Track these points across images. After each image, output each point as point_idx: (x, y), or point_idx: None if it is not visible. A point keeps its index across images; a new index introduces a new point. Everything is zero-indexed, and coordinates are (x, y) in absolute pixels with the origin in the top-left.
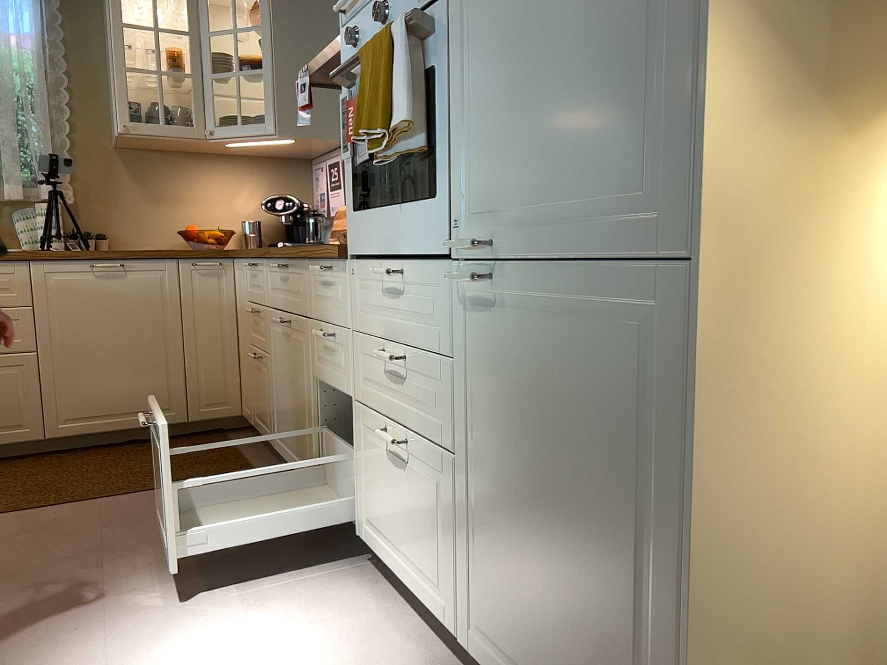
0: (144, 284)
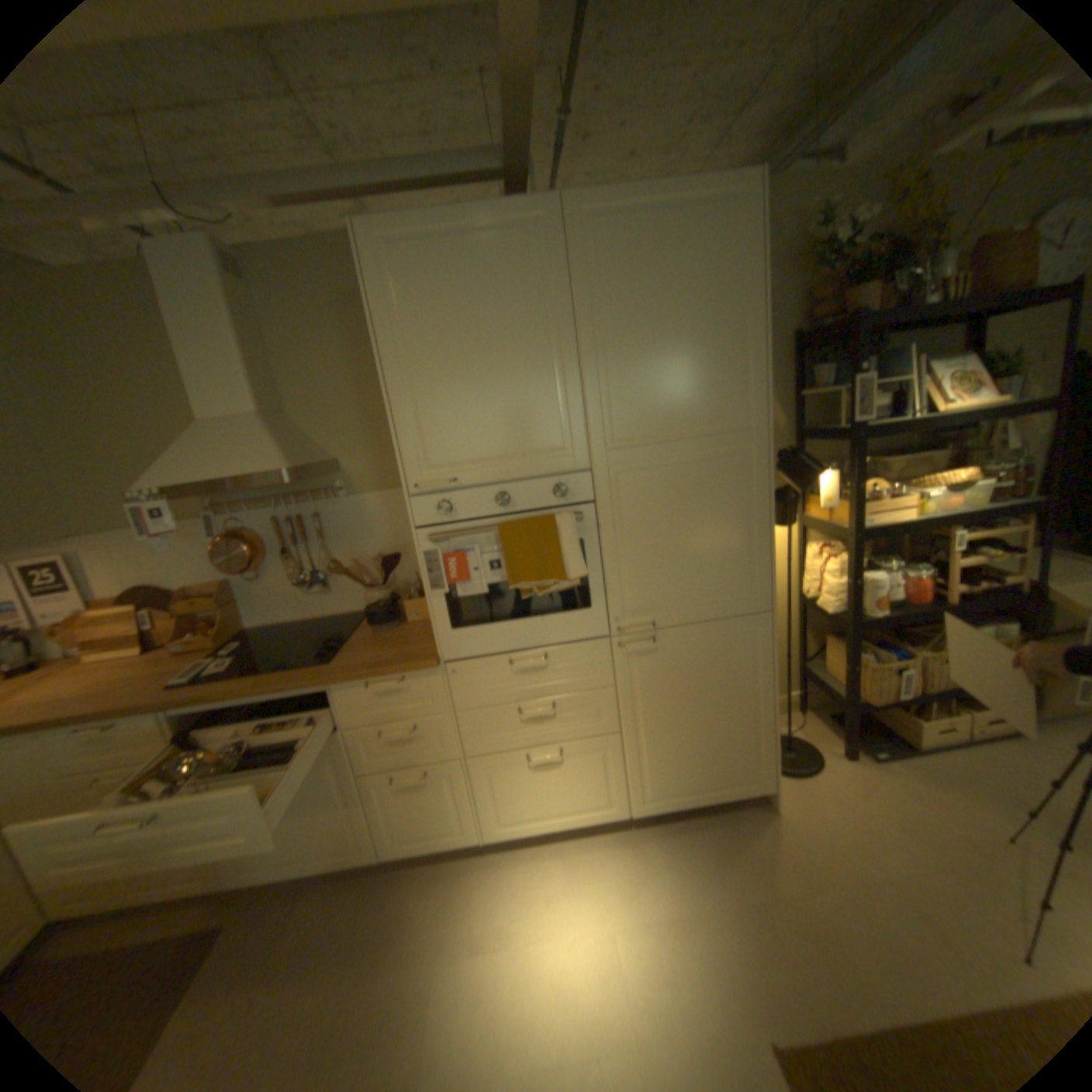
0: None
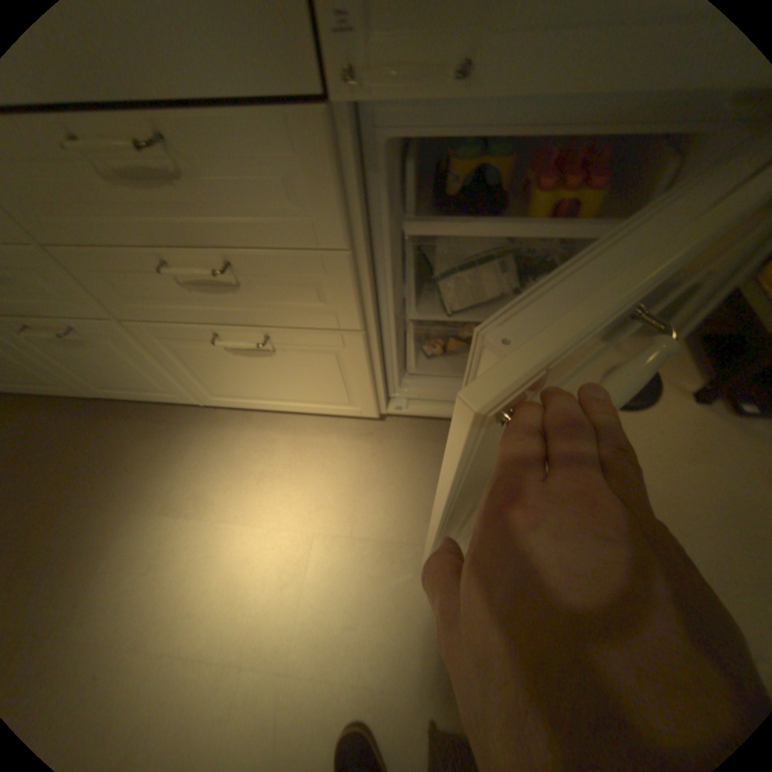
0: None
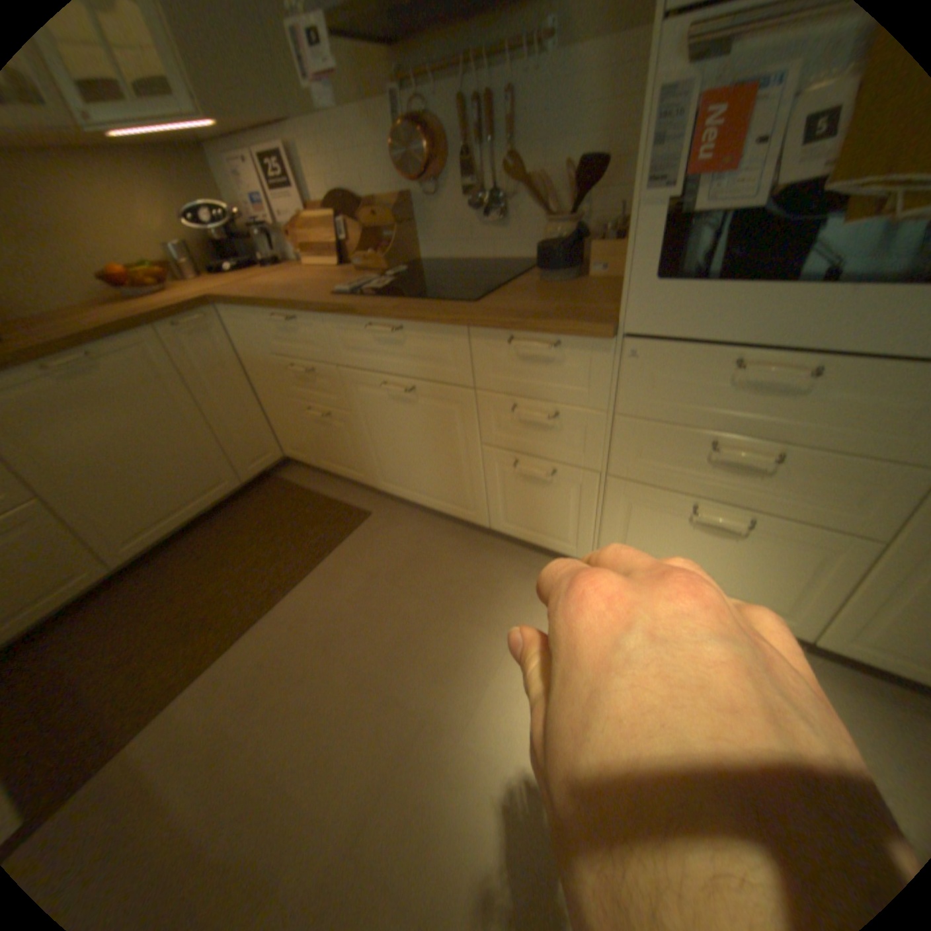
0: (124, 370)
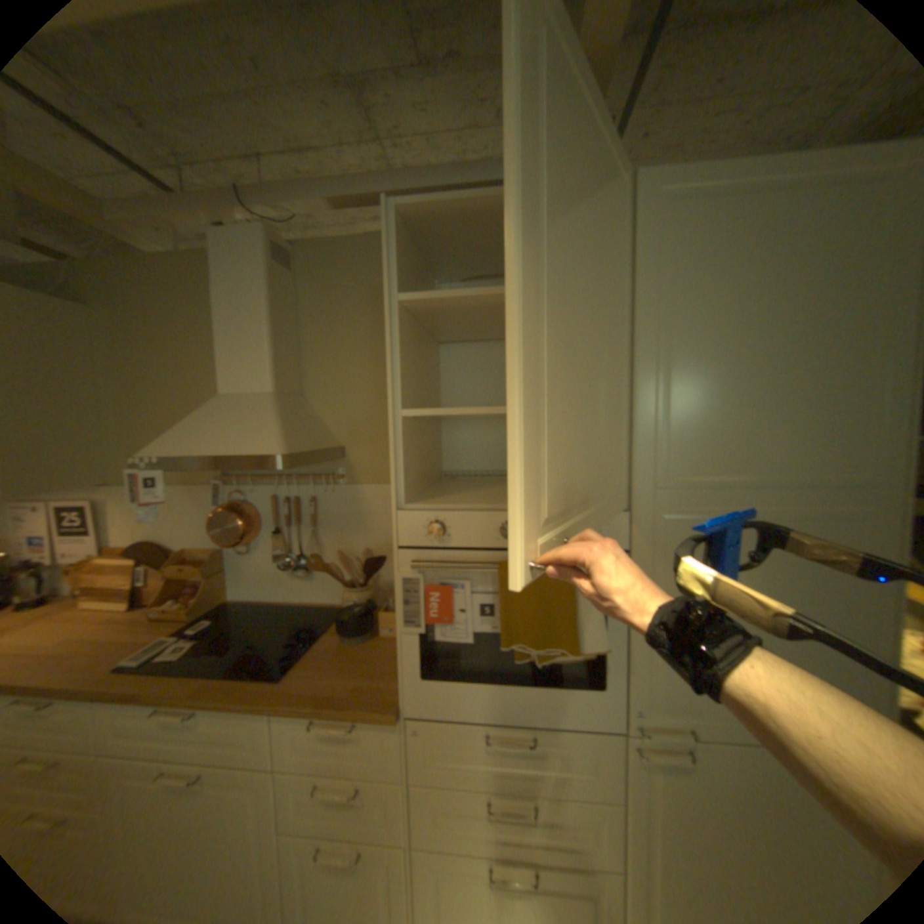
0: None
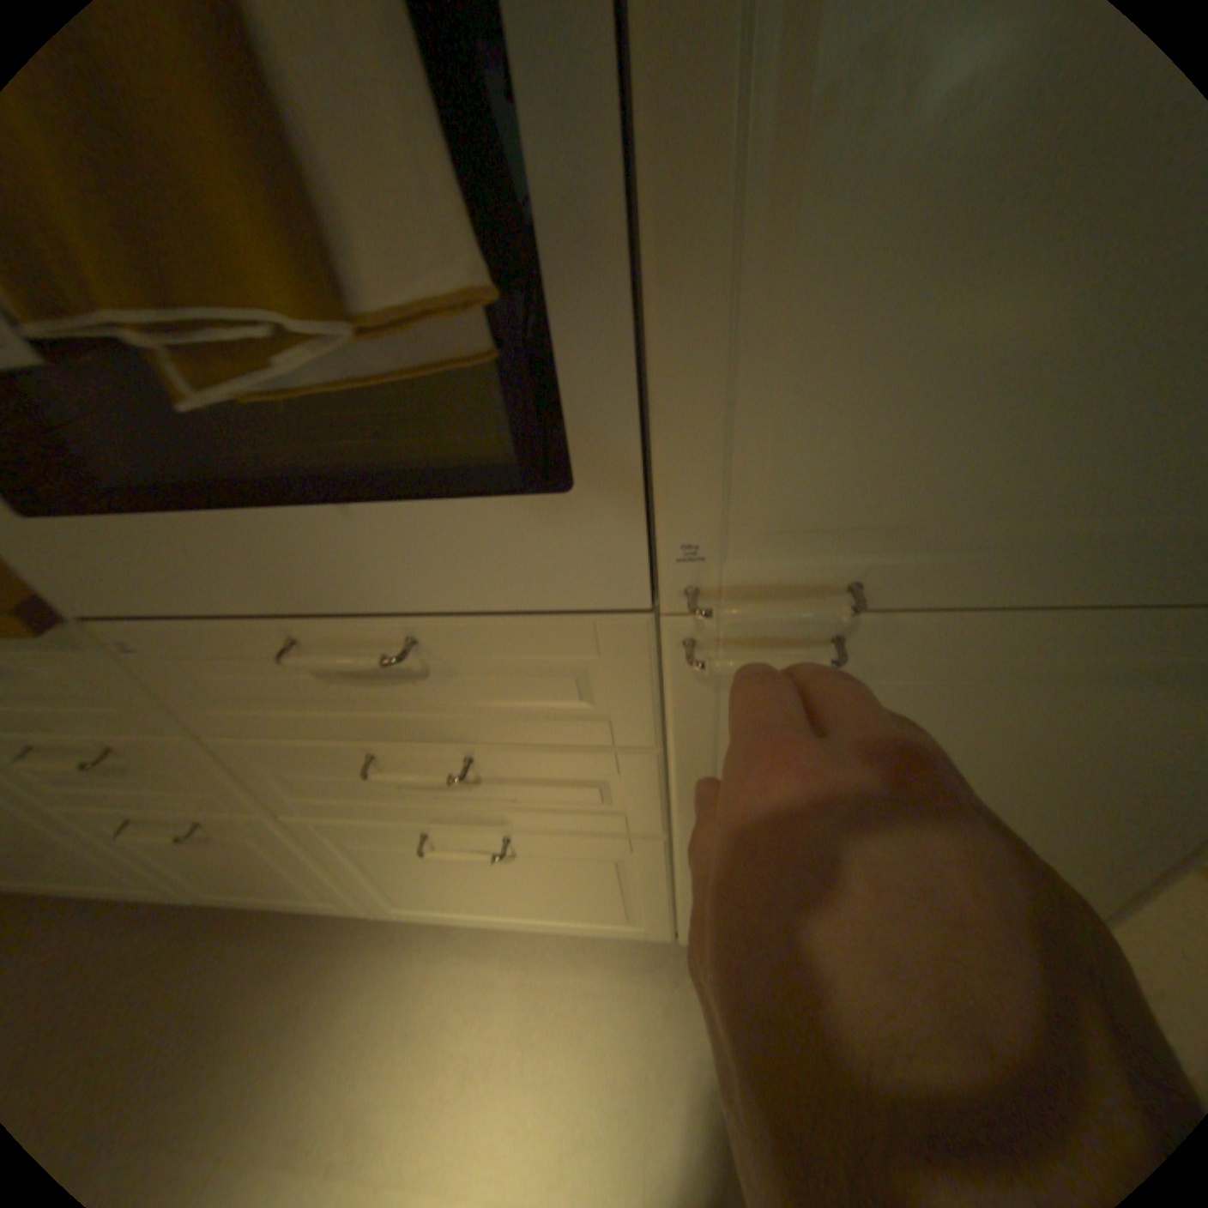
0: None
